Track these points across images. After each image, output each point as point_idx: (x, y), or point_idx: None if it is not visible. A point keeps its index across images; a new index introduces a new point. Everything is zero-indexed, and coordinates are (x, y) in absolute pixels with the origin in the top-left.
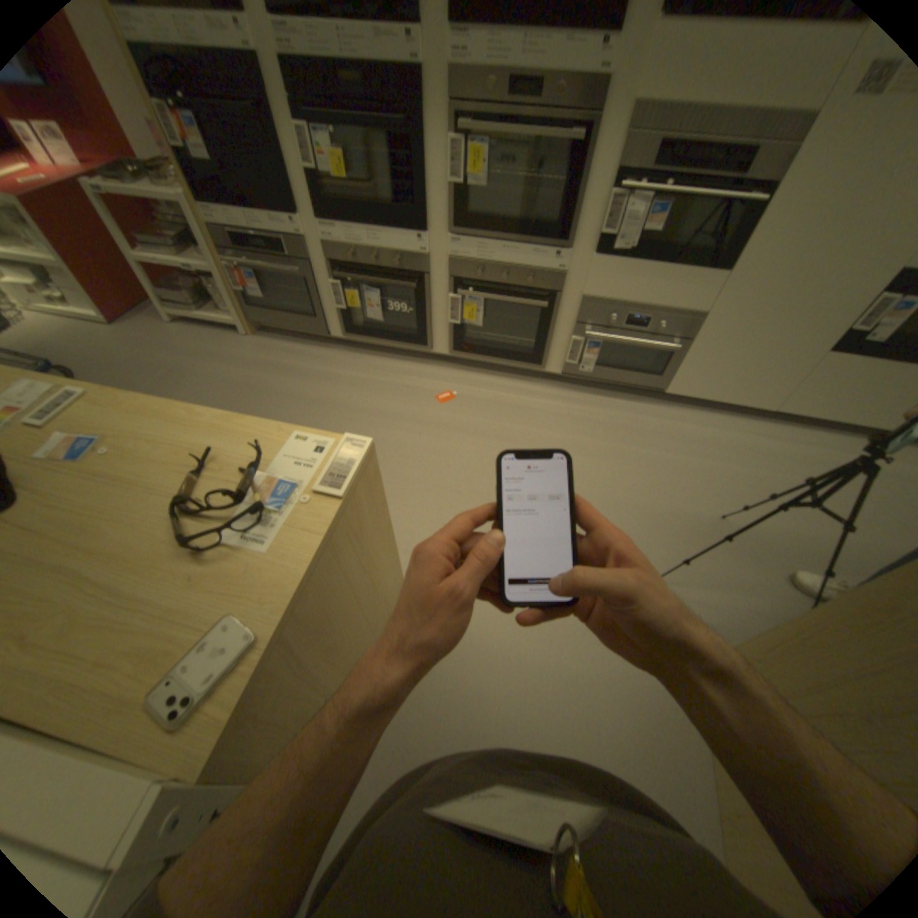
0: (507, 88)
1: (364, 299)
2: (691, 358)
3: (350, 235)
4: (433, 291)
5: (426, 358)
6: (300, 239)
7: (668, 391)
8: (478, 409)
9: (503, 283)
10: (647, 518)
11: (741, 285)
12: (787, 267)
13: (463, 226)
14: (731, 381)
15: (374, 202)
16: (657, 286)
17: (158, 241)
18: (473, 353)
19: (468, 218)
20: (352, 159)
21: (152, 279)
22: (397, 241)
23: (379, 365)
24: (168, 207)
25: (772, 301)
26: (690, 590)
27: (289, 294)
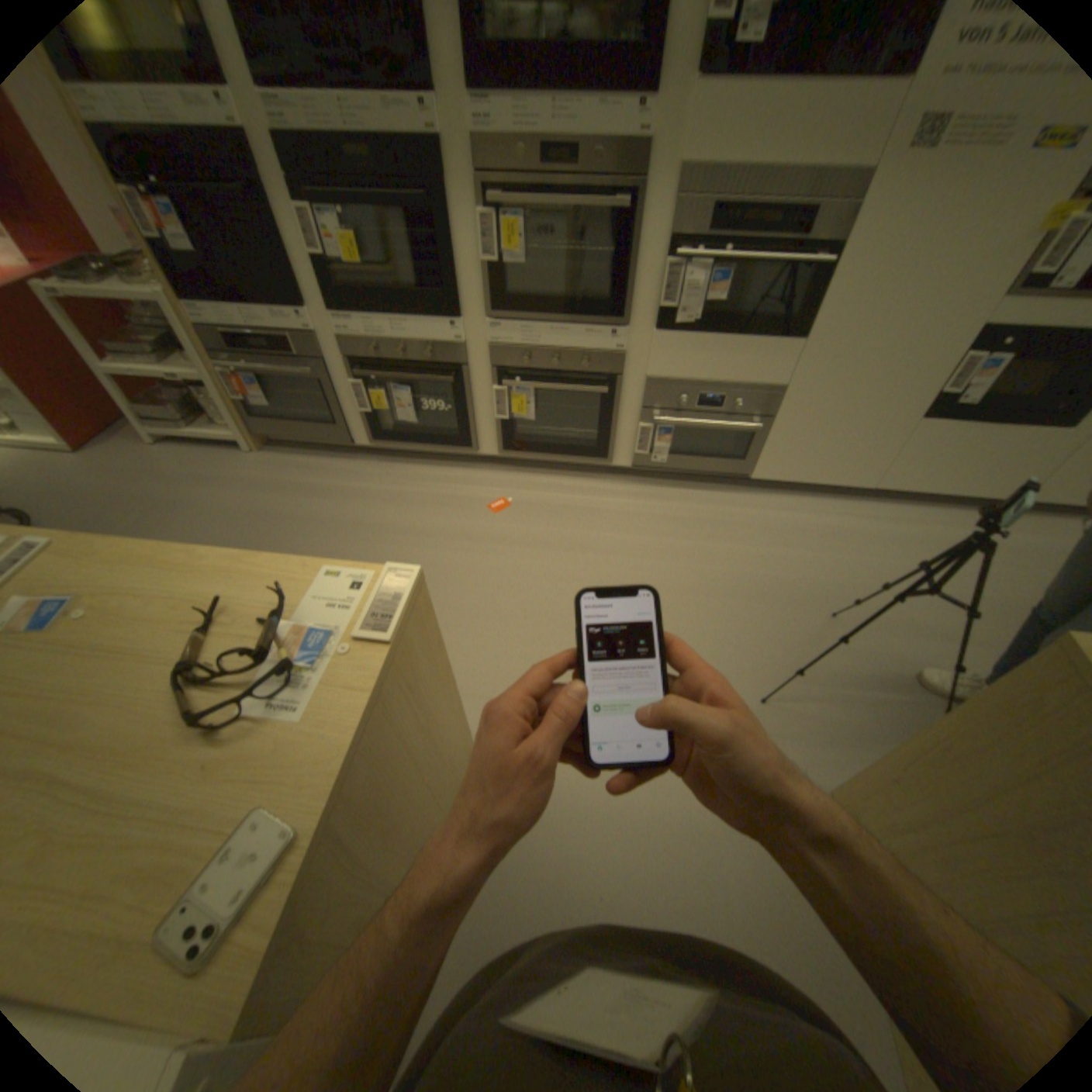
0: (538, 156)
1: (392, 399)
2: (774, 437)
3: (370, 327)
4: (473, 385)
5: (471, 461)
6: (309, 336)
7: (753, 477)
8: (539, 516)
9: (554, 370)
10: (748, 626)
11: (819, 354)
12: (864, 331)
13: (502, 309)
14: (821, 459)
15: (395, 288)
16: (727, 361)
17: (133, 348)
18: (527, 452)
19: (507, 300)
20: (366, 241)
21: (126, 394)
22: (427, 330)
23: (417, 475)
24: (144, 308)
25: (854, 368)
26: (807, 705)
27: (300, 399)
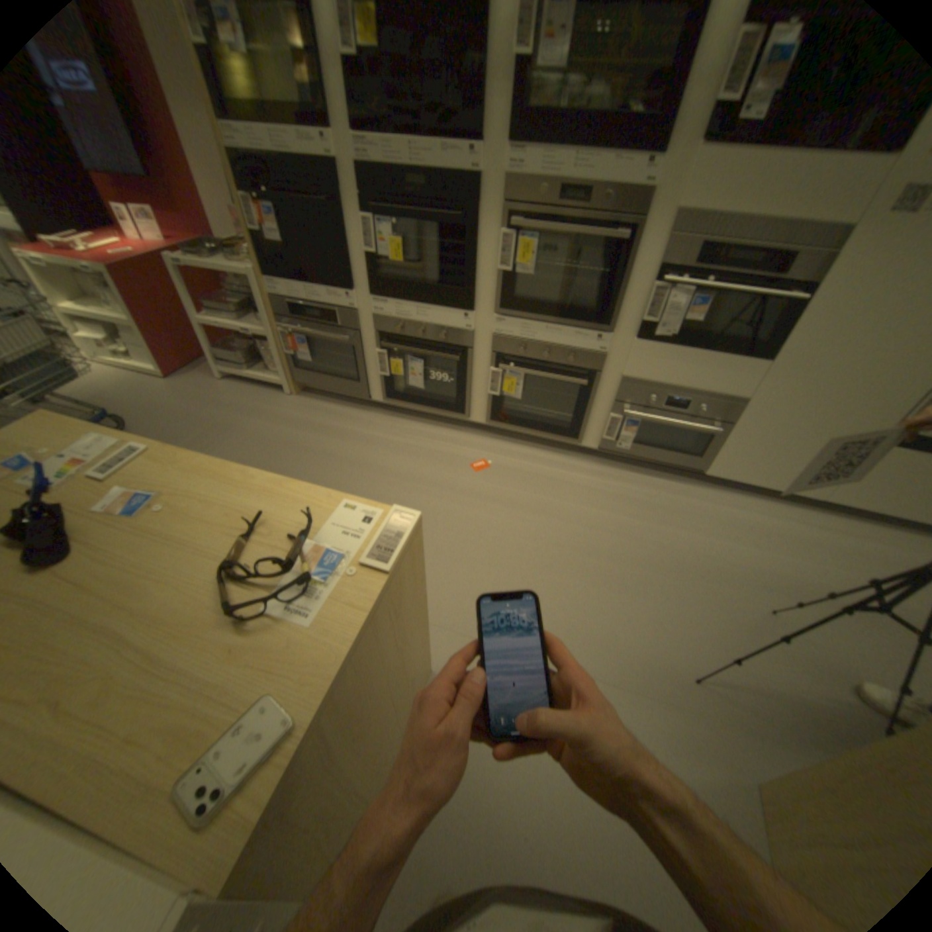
0: (559, 194)
1: (408, 368)
2: (734, 442)
3: (402, 311)
4: (476, 365)
5: (463, 425)
6: (354, 312)
7: (709, 473)
8: (513, 480)
9: (545, 361)
10: (691, 608)
11: (785, 375)
12: (831, 360)
13: (510, 308)
14: (776, 467)
15: (426, 283)
16: (698, 371)
17: (224, 307)
18: (511, 424)
19: (515, 301)
20: (411, 246)
21: (211, 339)
22: (446, 318)
23: (417, 430)
24: (237, 278)
25: (818, 392)
26: (742, 695)
27: (337, 359)
